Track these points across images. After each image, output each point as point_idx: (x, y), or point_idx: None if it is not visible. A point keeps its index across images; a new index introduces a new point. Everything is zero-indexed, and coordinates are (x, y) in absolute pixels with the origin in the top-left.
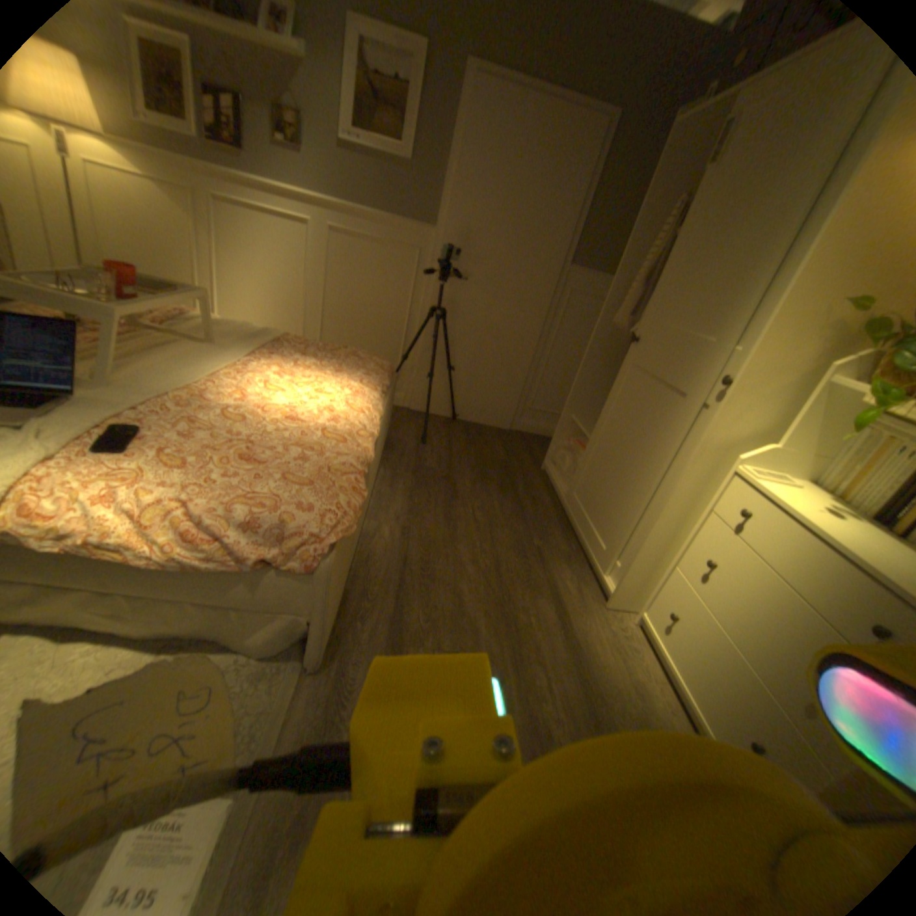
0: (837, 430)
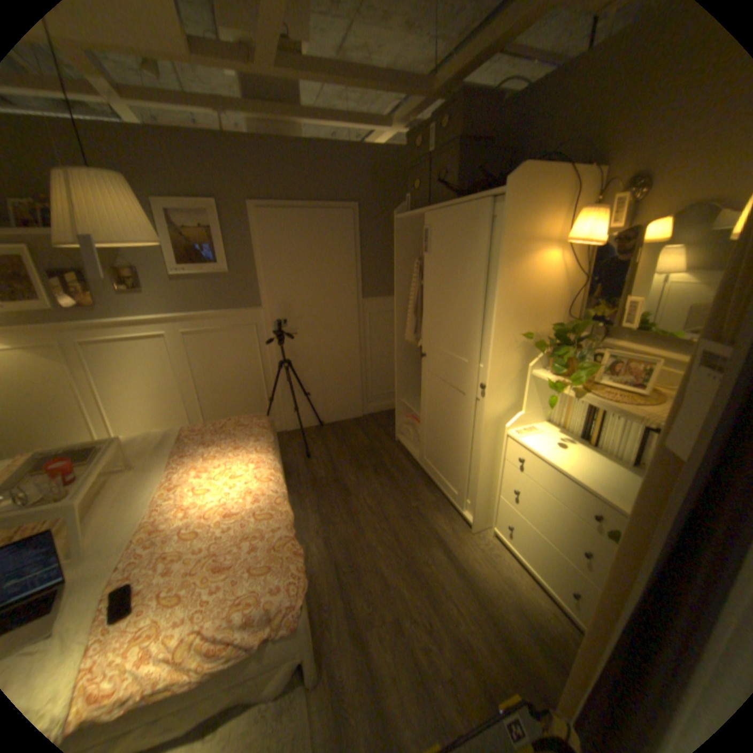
0: (547, 393)
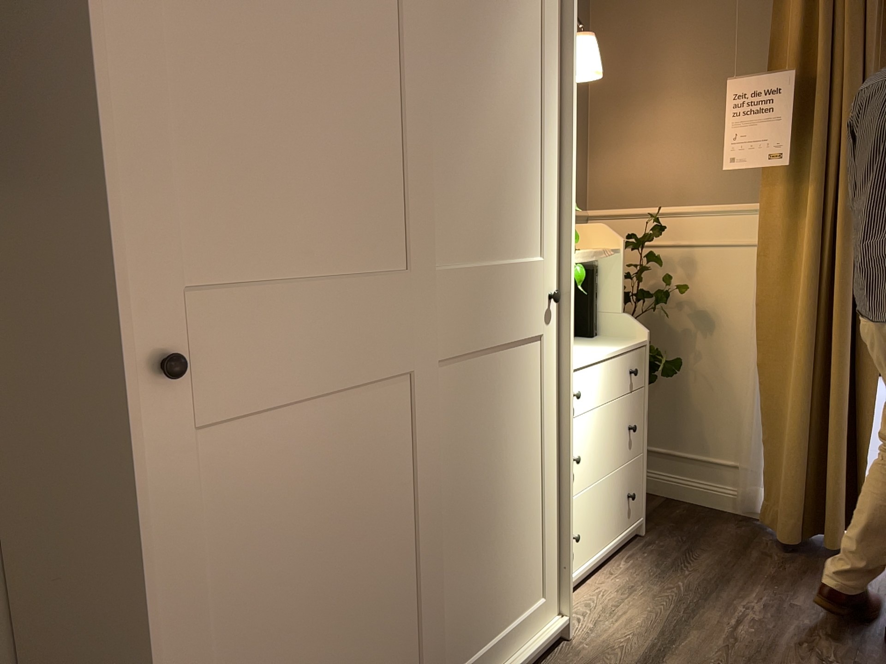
0: None
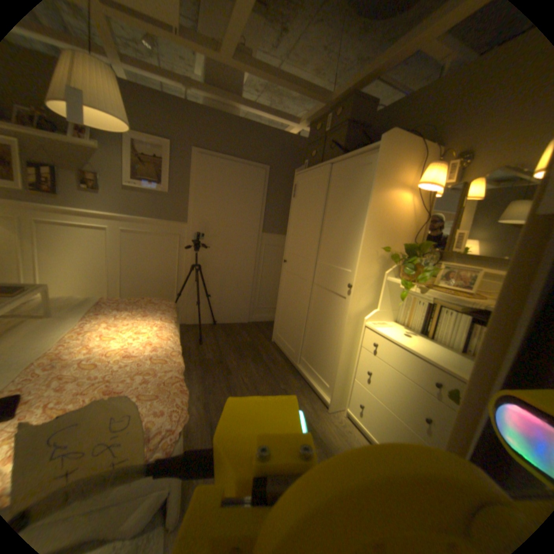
0: (396, 298)
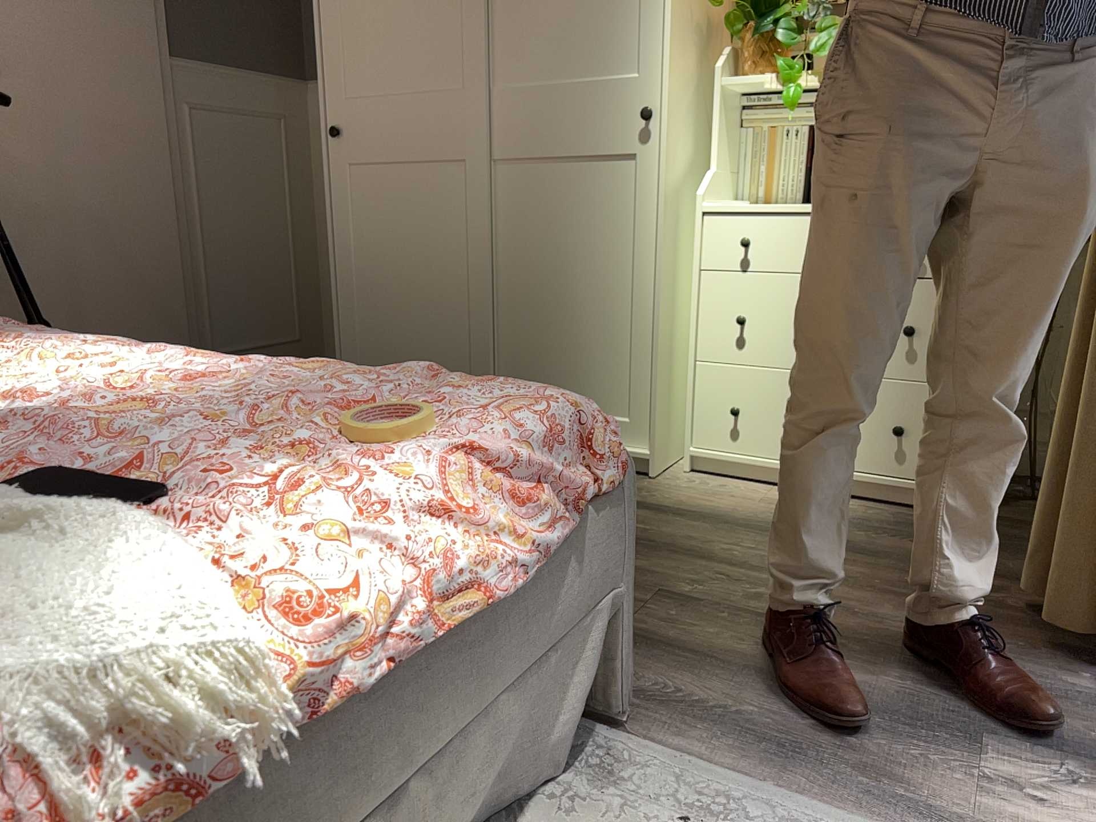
0: (732, 139)
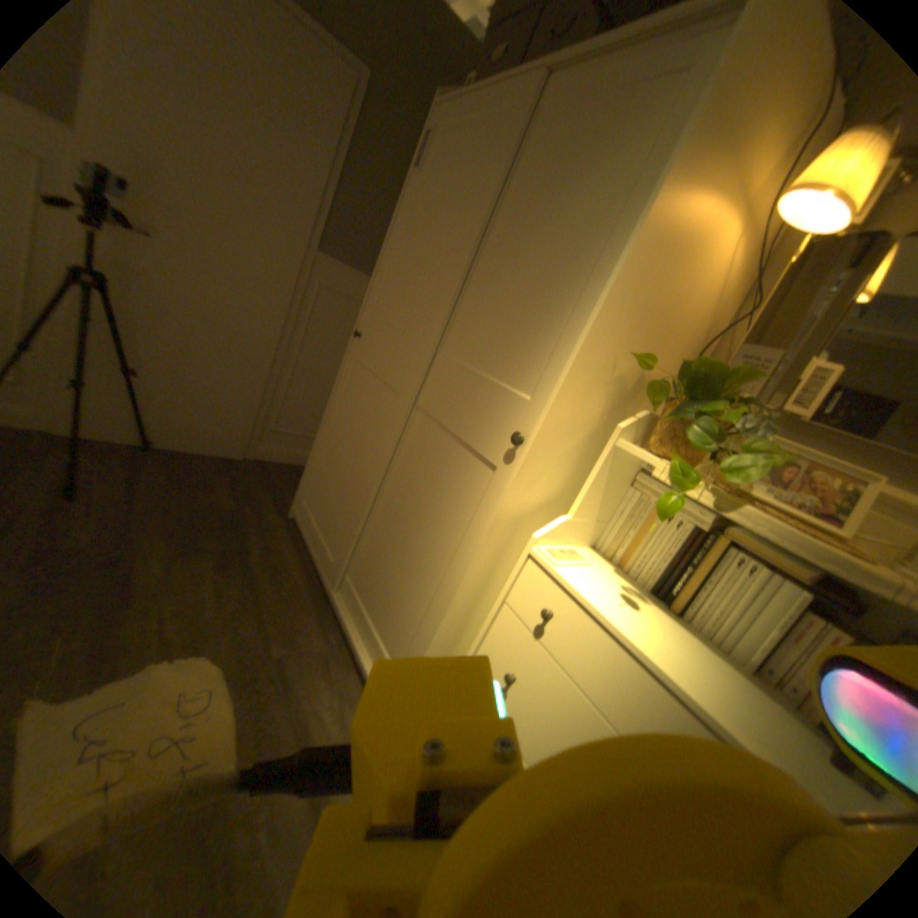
0: (613, 492)
